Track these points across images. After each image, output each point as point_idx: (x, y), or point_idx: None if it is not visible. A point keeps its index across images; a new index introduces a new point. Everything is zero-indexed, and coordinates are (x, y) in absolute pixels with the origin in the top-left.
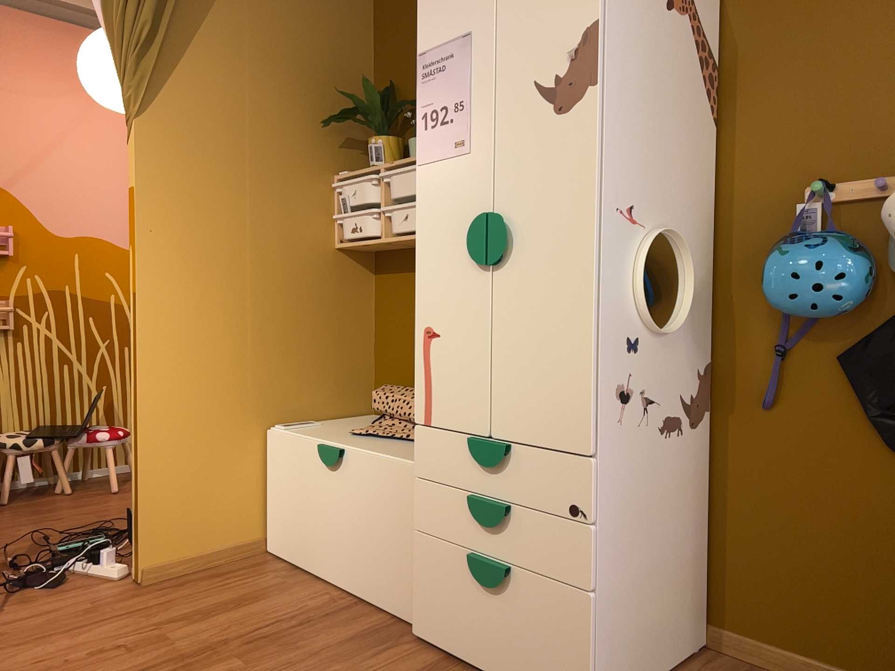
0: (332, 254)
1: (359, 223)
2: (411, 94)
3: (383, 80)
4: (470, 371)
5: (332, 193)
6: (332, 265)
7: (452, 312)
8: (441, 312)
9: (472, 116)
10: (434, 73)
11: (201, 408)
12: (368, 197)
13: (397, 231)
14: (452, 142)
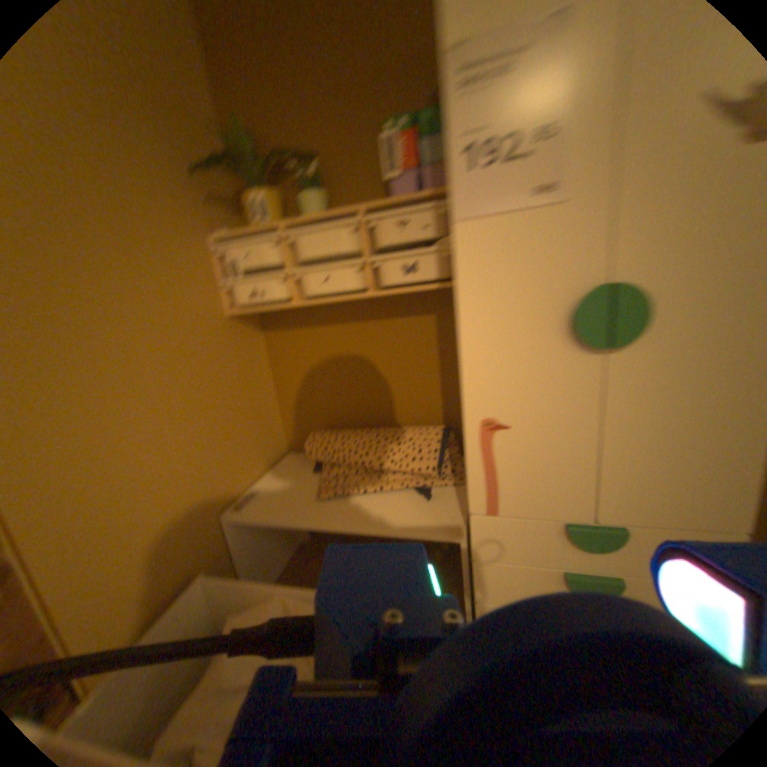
0: (228, 319)
1: (259, 286)
2: (279, 140)
3: (236, 122)
4: (565, 461)
5: (213, 254)
6: (231, 332)
7: (531, 402)
8: (513, 402)
9: (573, 148)
10: (490, 77)
11: (146, 543)
12: (269, 257)
13: (319, 293)
14: (532, 186)
